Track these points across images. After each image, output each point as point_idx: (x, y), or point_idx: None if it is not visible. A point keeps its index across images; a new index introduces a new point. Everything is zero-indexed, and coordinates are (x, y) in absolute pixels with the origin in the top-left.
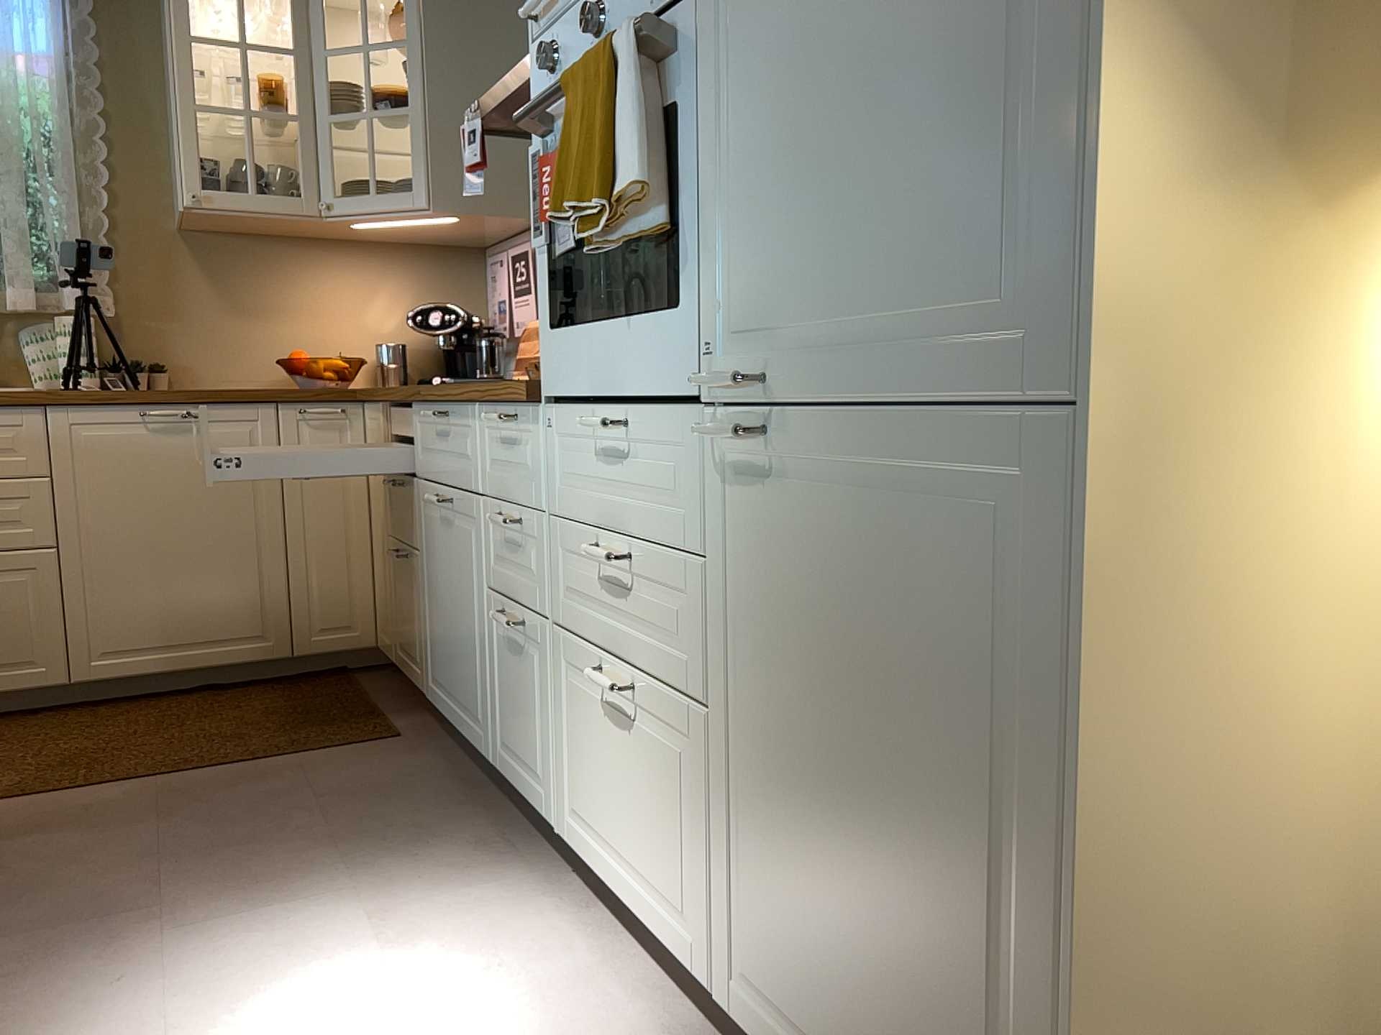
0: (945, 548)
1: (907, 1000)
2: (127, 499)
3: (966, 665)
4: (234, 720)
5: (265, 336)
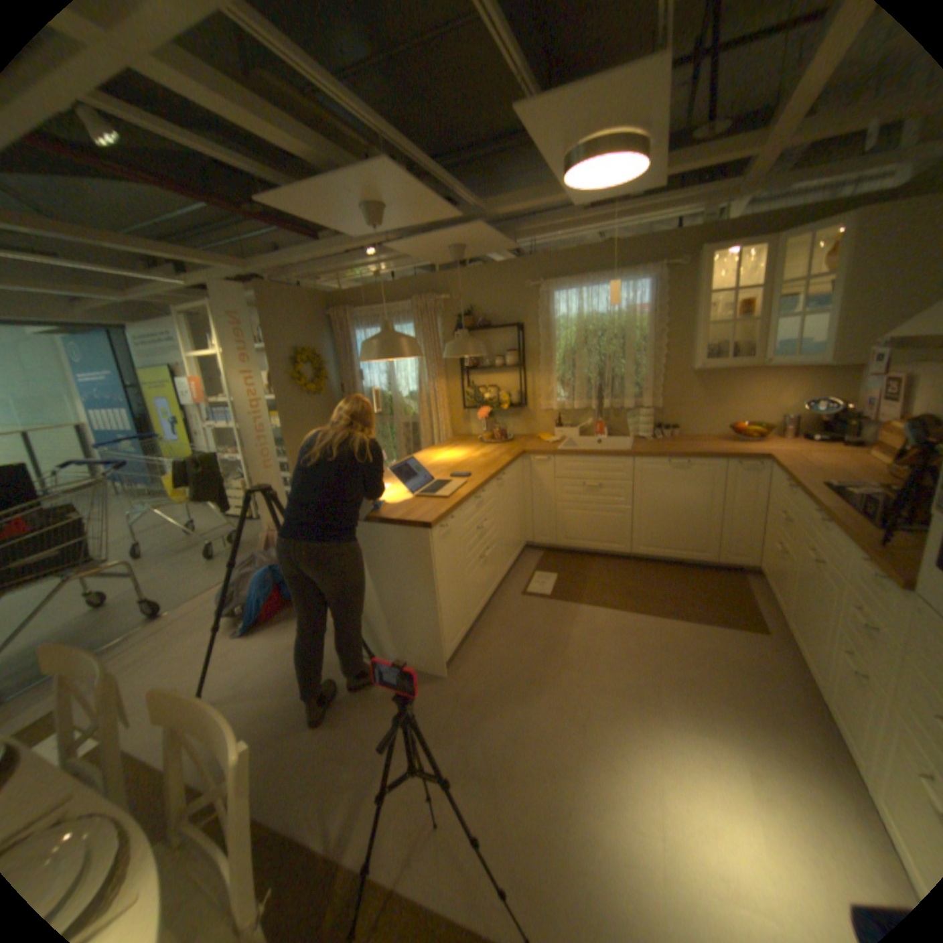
0: None
1: None
2: (659, 492)
3: None
4: (691, 591)
5: (724, 411)
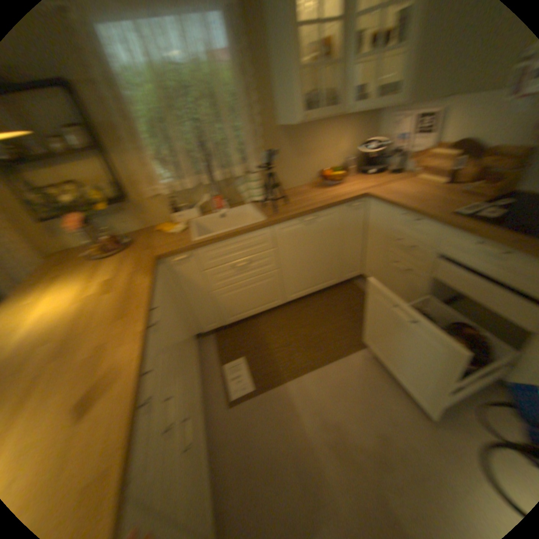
0: None
1: None
2: (294, 249)
3: None
4: (338, 314)
5: (305, 164)
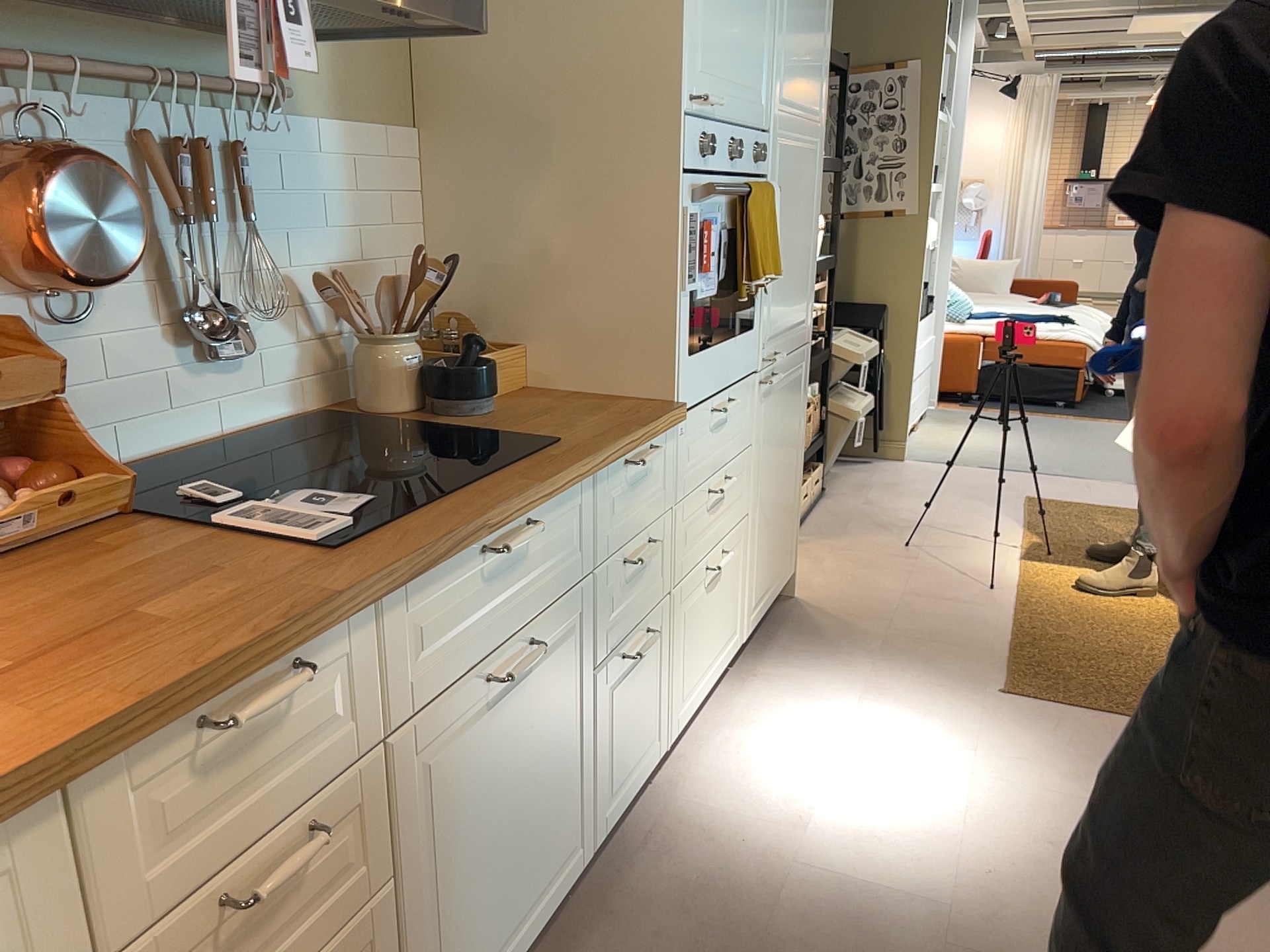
0: (794, 388)
1: (781, 529)
2: None
3: (794, 417)
4: None
5: None
